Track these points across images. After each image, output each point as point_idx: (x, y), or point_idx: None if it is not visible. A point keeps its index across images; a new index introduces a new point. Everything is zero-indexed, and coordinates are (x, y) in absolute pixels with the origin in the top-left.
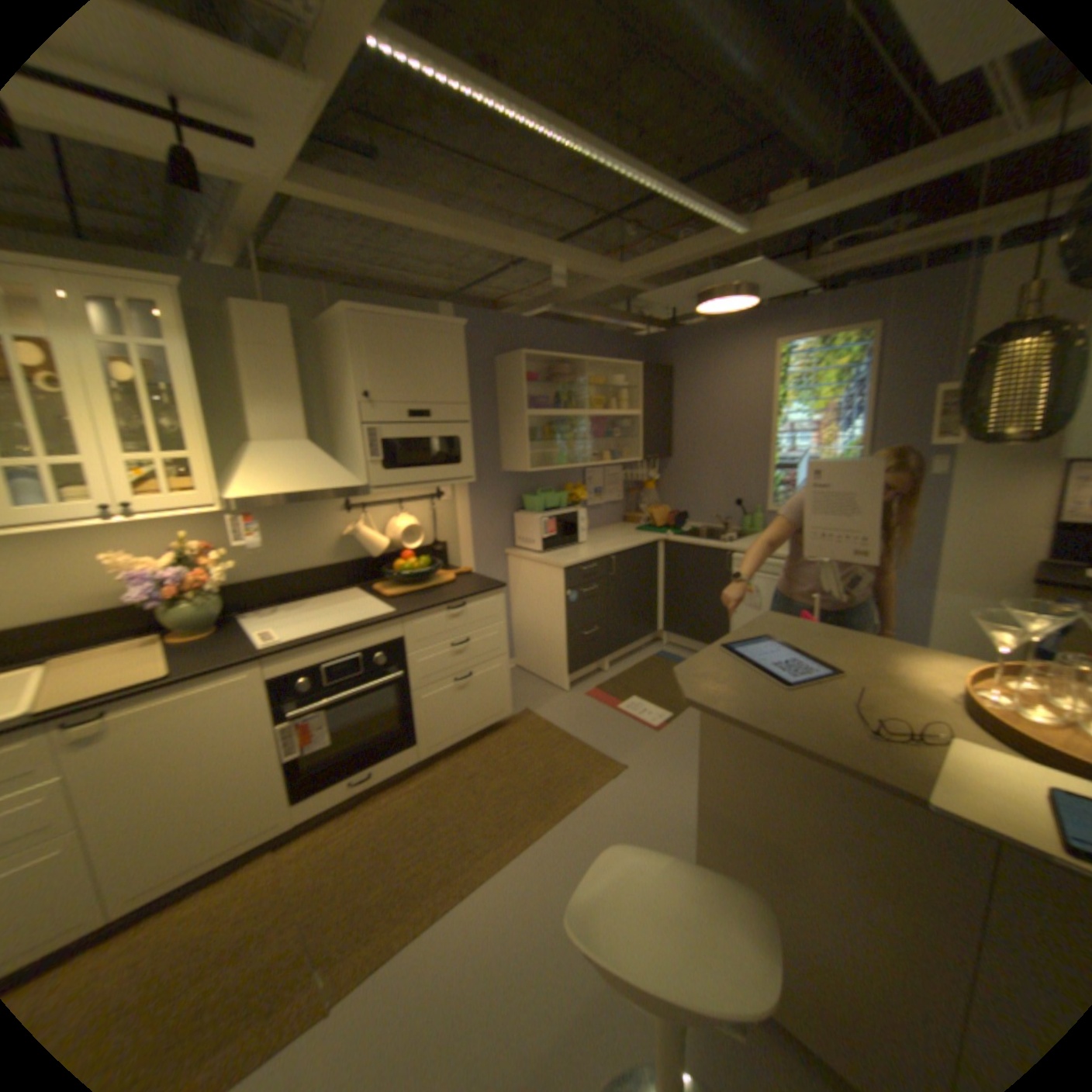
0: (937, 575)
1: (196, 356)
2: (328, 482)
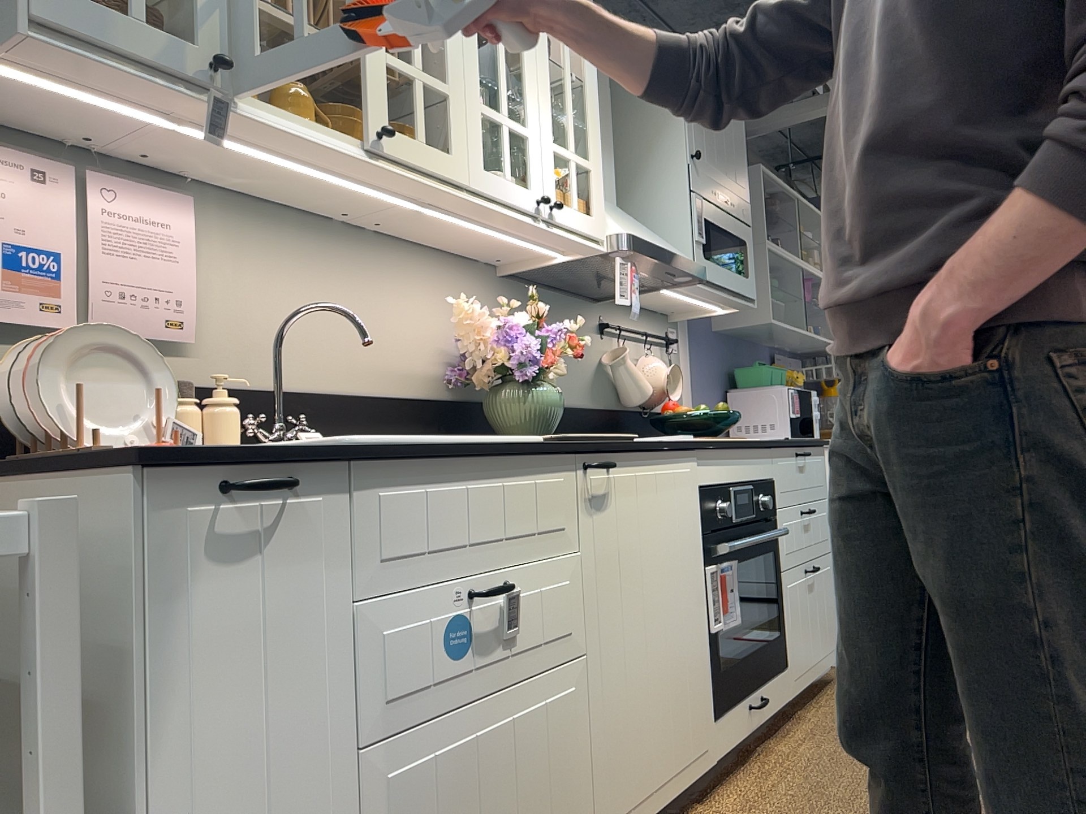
0: None
1: None
2: (678, 252)
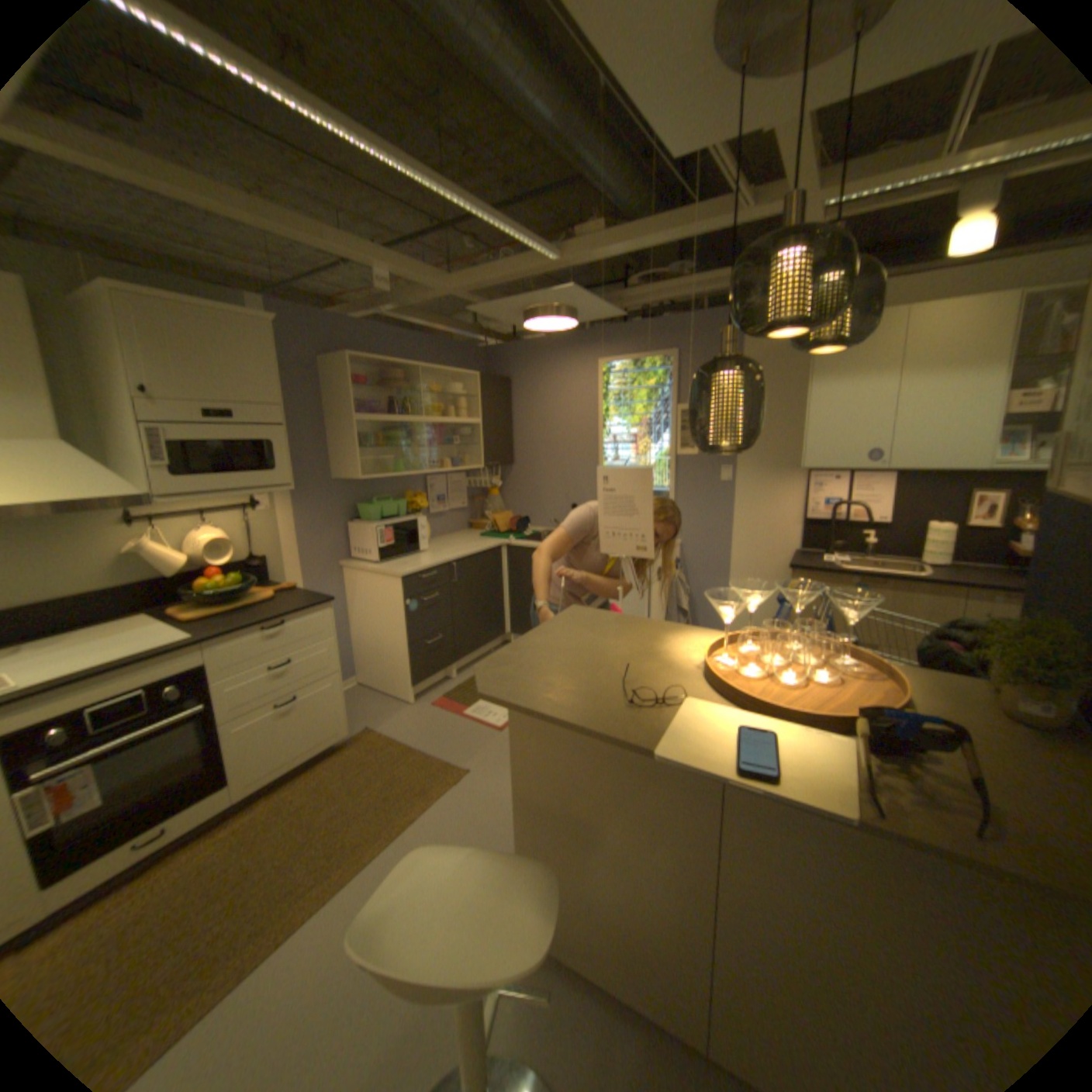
0: (730, 566)
1: None
2: (94, 490)
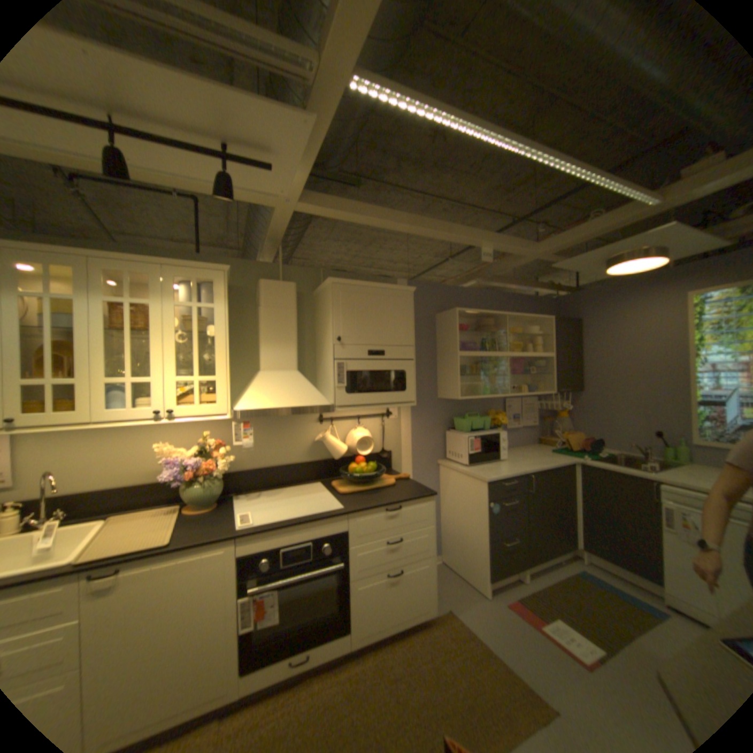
0: None
1: (239, 316)
2: (306, 401)
